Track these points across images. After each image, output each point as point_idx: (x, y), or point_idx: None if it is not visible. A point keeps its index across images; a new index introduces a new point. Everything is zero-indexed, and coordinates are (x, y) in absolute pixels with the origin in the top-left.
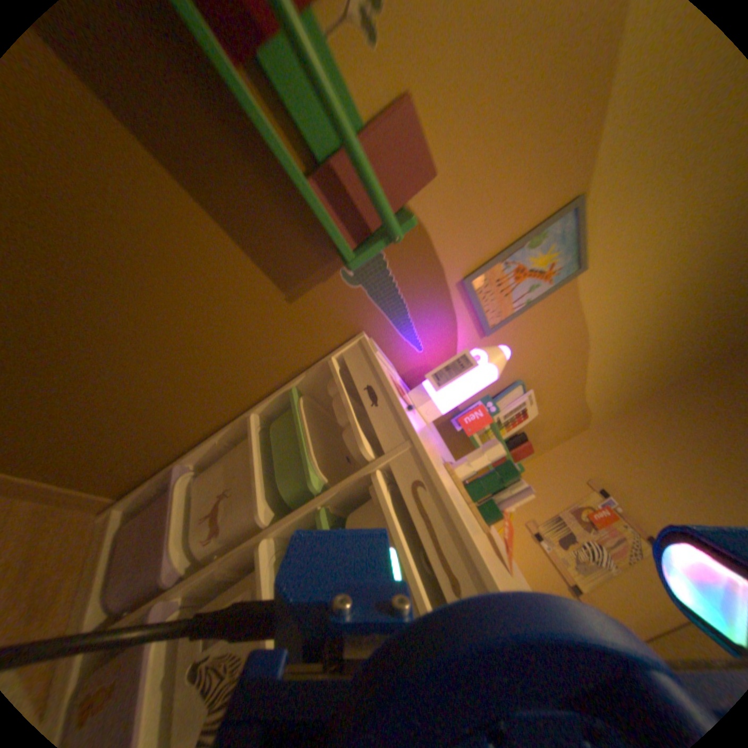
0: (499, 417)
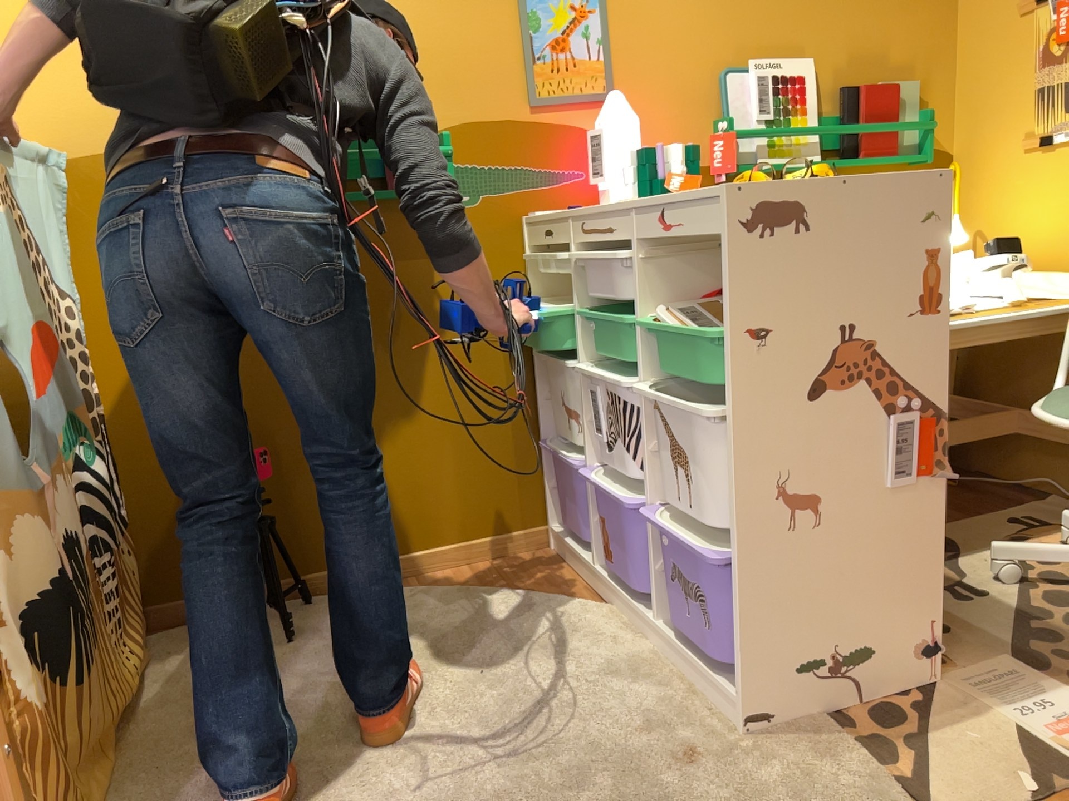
0: (749, 118)
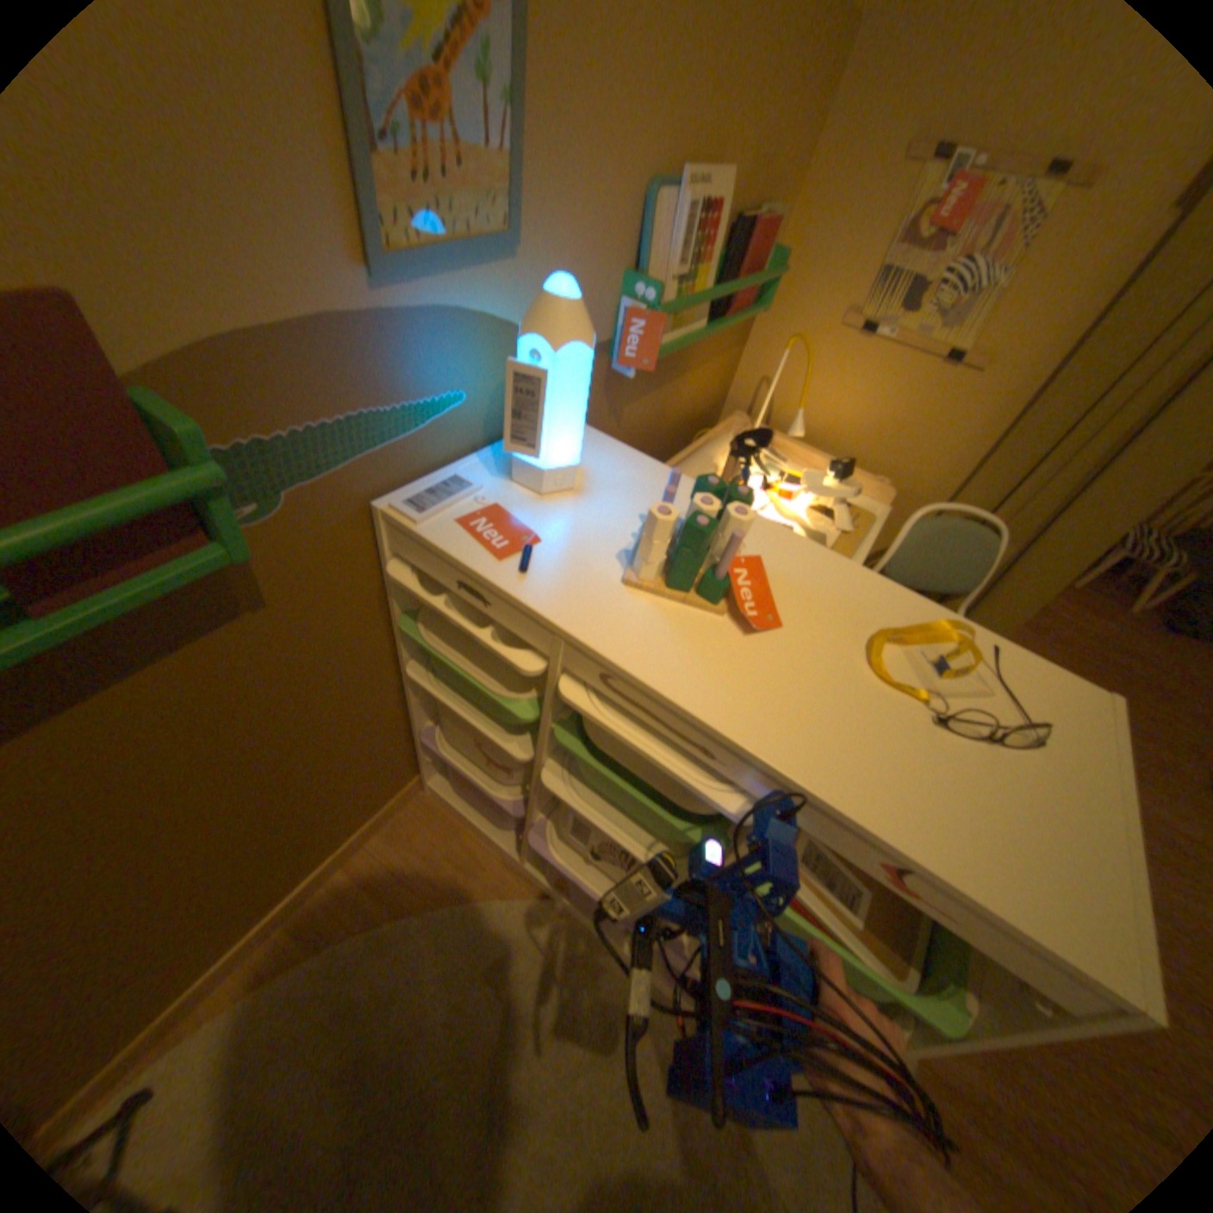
0: (669, 270)
